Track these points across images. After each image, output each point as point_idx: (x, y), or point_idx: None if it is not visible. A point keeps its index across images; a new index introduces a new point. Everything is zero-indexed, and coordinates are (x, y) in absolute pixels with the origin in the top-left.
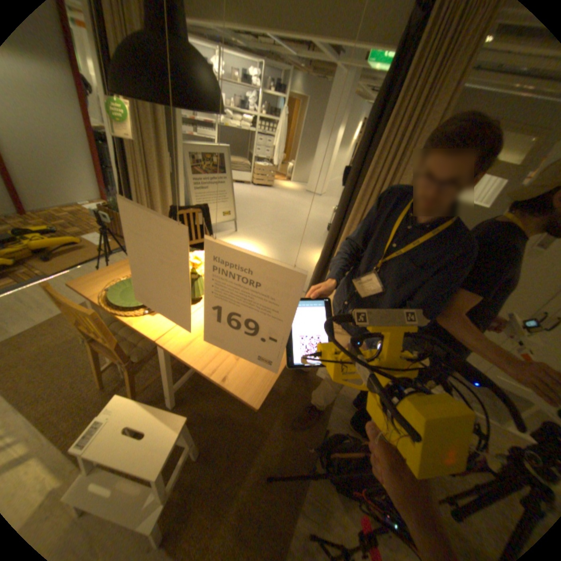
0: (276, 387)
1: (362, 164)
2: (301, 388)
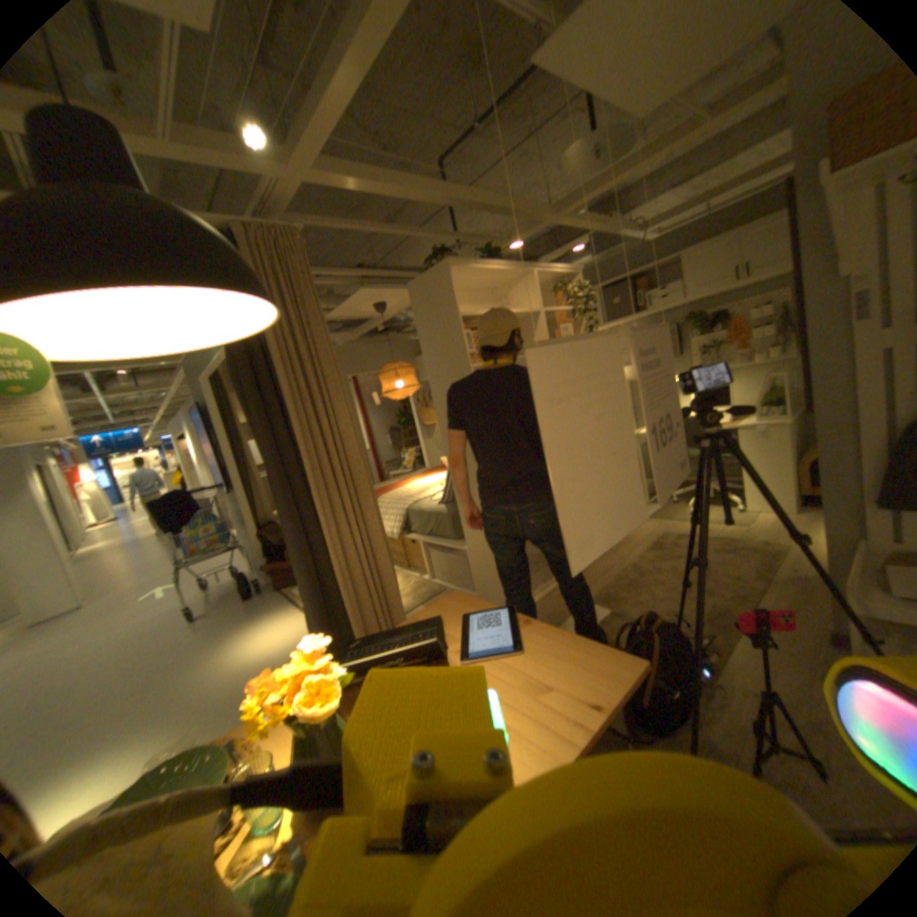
0: None
1: (270, 430)
2: None
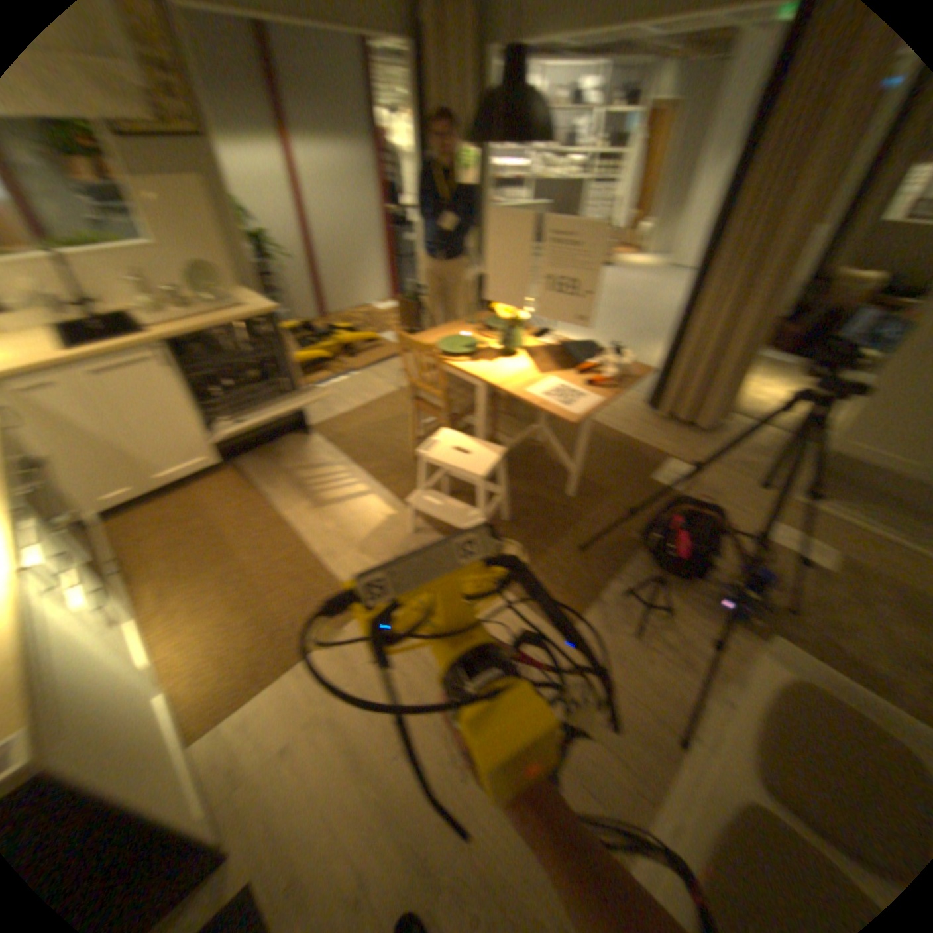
0: (596, 482)
1: (739, 181)
2: (628, 486)
